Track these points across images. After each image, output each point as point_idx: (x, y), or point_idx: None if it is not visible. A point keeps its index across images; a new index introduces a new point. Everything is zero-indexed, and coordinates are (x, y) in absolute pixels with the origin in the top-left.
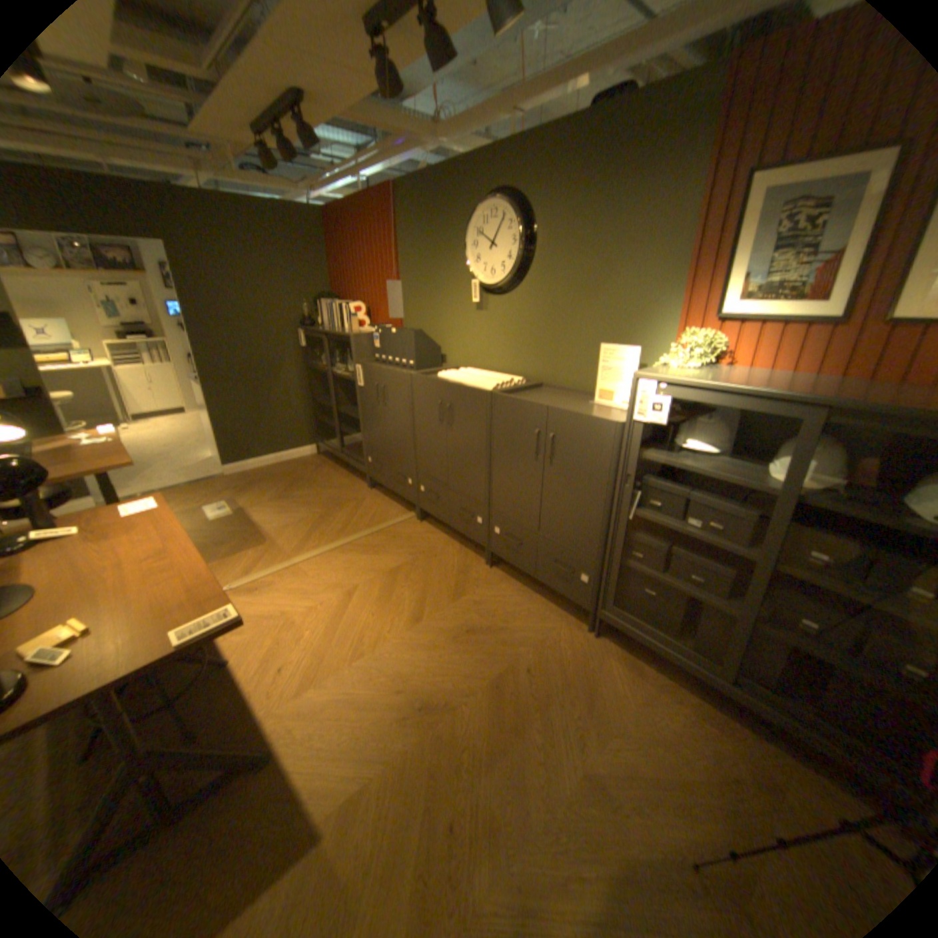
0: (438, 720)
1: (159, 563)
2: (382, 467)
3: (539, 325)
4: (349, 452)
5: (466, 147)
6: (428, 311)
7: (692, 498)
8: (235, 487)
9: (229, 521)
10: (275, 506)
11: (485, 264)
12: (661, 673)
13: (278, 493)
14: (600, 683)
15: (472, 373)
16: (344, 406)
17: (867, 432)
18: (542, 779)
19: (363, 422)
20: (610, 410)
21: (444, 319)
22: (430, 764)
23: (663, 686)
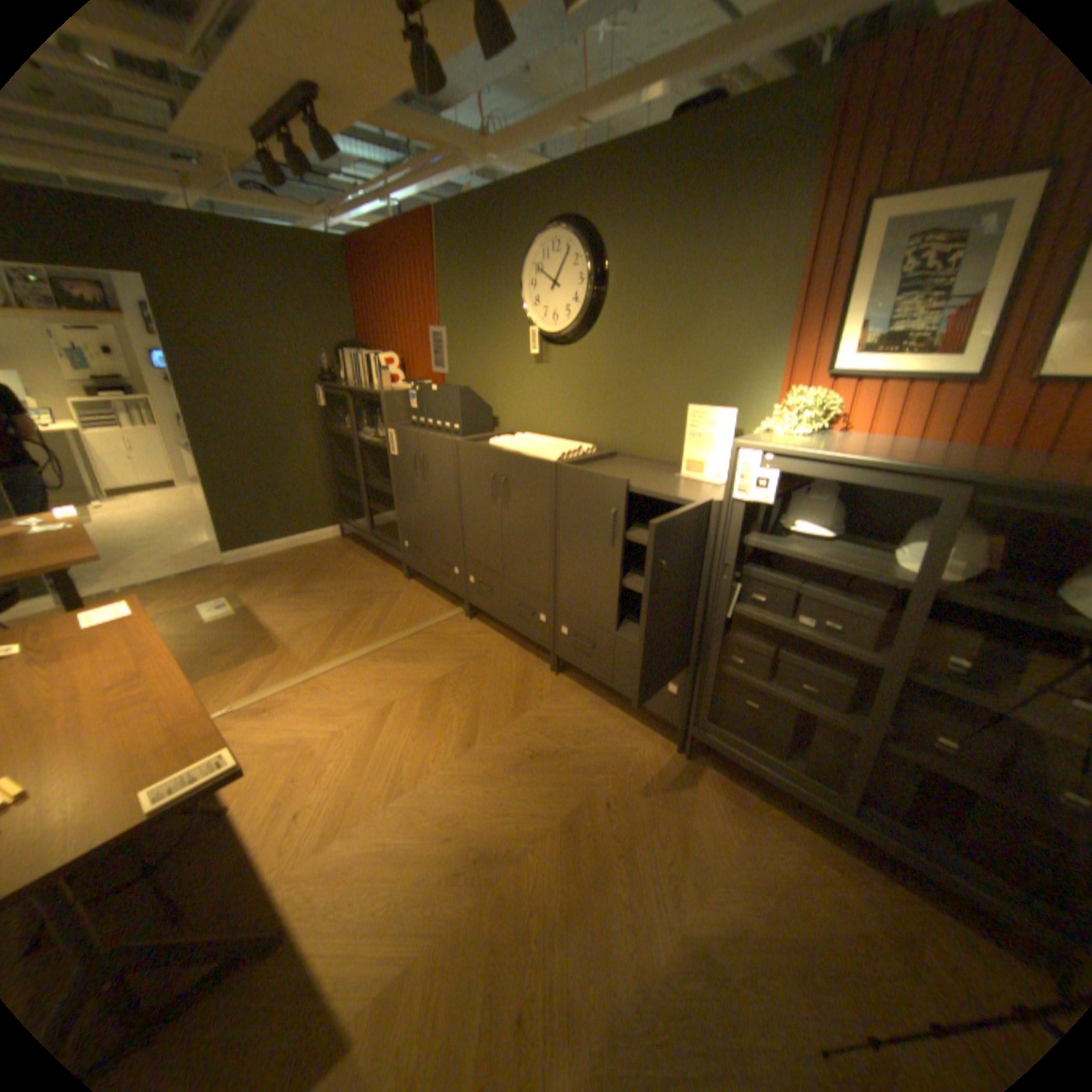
0: (498, 874)
1: (131, 692)
2: (422, 553)
3: (611, 381)
4: (380, 535)
5: (520, 166)
6: (475, 364)
7: (804, 591)
8: (239, 579)
9: (231, 623)
10: (289, 603)
11: (545, 308)
12: (767, 801)
13: (293, 587)
14: (695, 817)
15: (531, 439)
16: (374, 478)
17: (1009, 512)
18: (630, 946)
19: (398, 498)
20: (701, 484)
21: (496, 374)
22: (490, 934)
23: (770, 817)
